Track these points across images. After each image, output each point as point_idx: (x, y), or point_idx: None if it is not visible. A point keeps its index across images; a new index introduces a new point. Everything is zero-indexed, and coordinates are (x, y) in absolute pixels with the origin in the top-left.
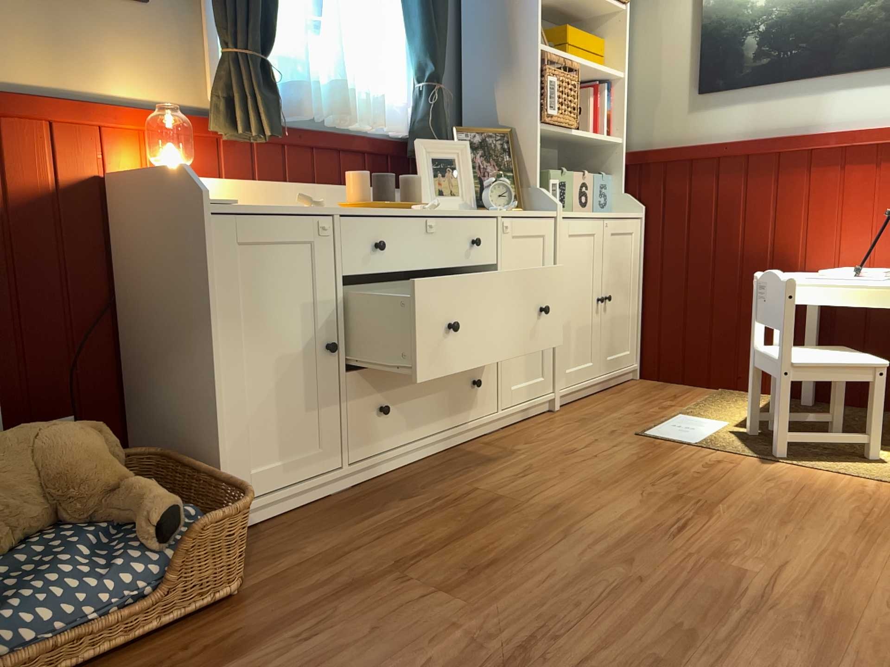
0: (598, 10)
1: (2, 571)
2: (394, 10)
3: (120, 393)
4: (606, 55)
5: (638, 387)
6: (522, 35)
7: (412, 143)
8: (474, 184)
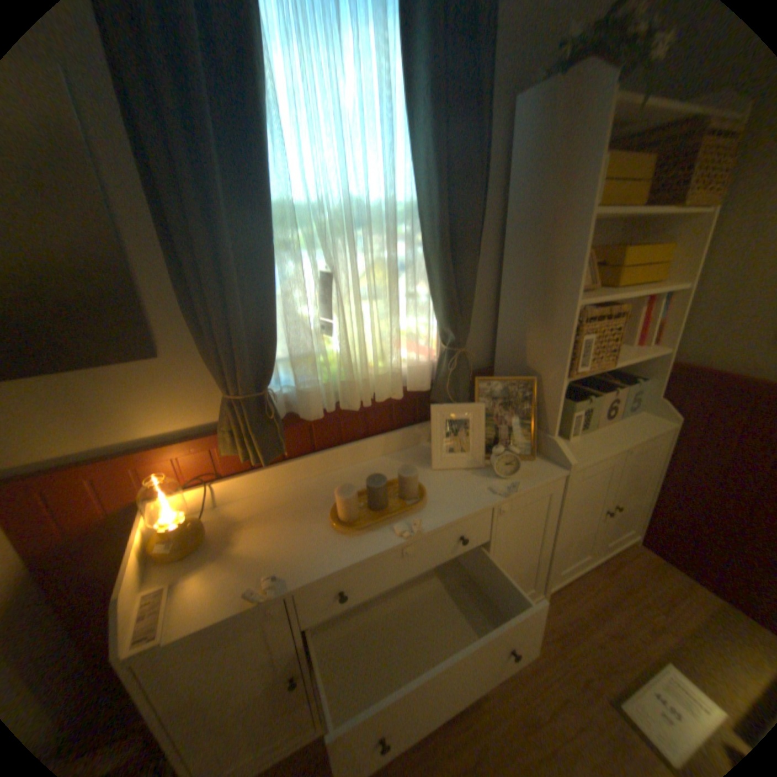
0: (674, 213)
1: None
2: (420, 279)
3: None
4: (674, 260)
5: (637, 566)
6: (562, 288)
7: (434, 394)
8: (484, 444)
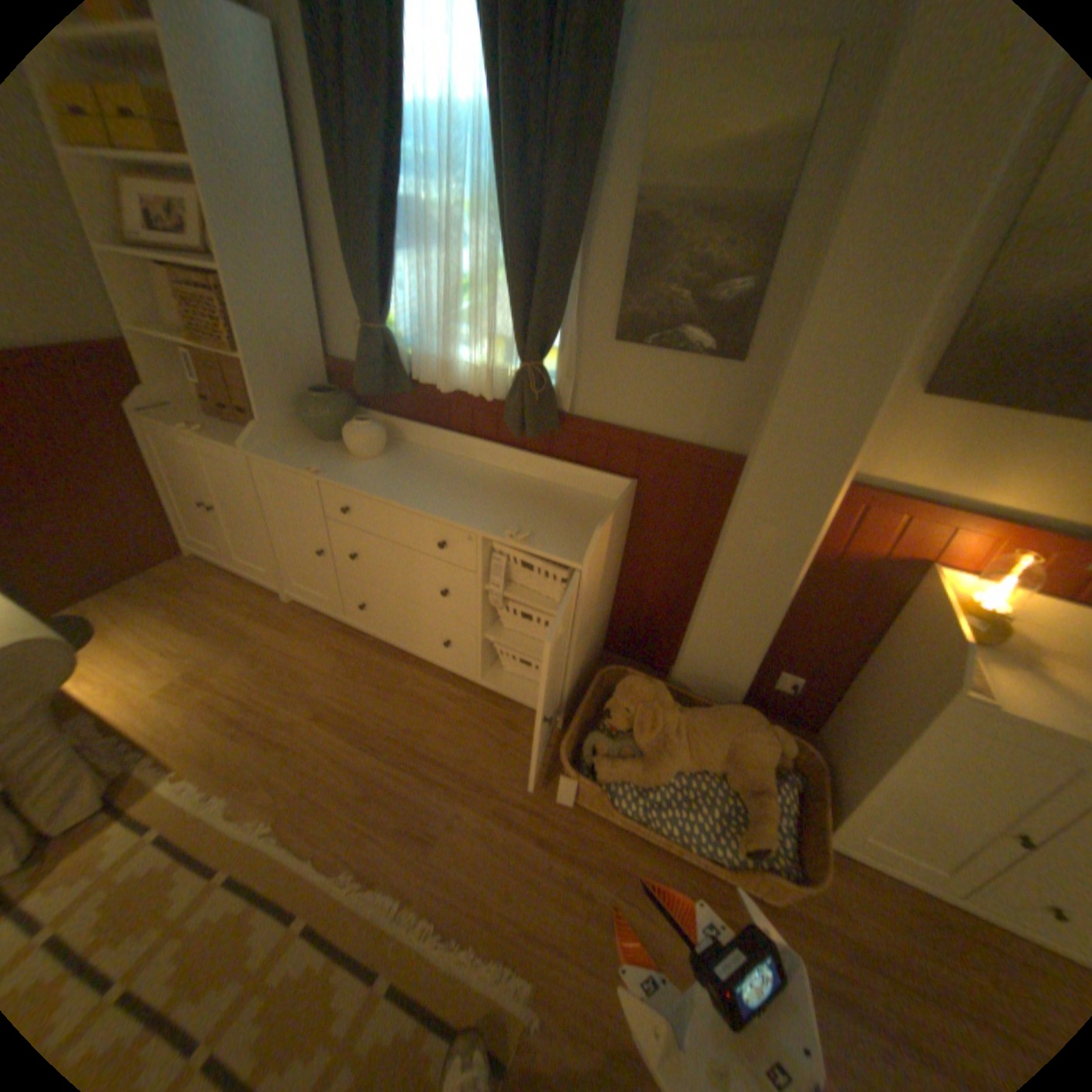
0: None
1: (687, 782)
2: None
3: (846, 688)
4: None
5: None
6: None
7: None
8: None
